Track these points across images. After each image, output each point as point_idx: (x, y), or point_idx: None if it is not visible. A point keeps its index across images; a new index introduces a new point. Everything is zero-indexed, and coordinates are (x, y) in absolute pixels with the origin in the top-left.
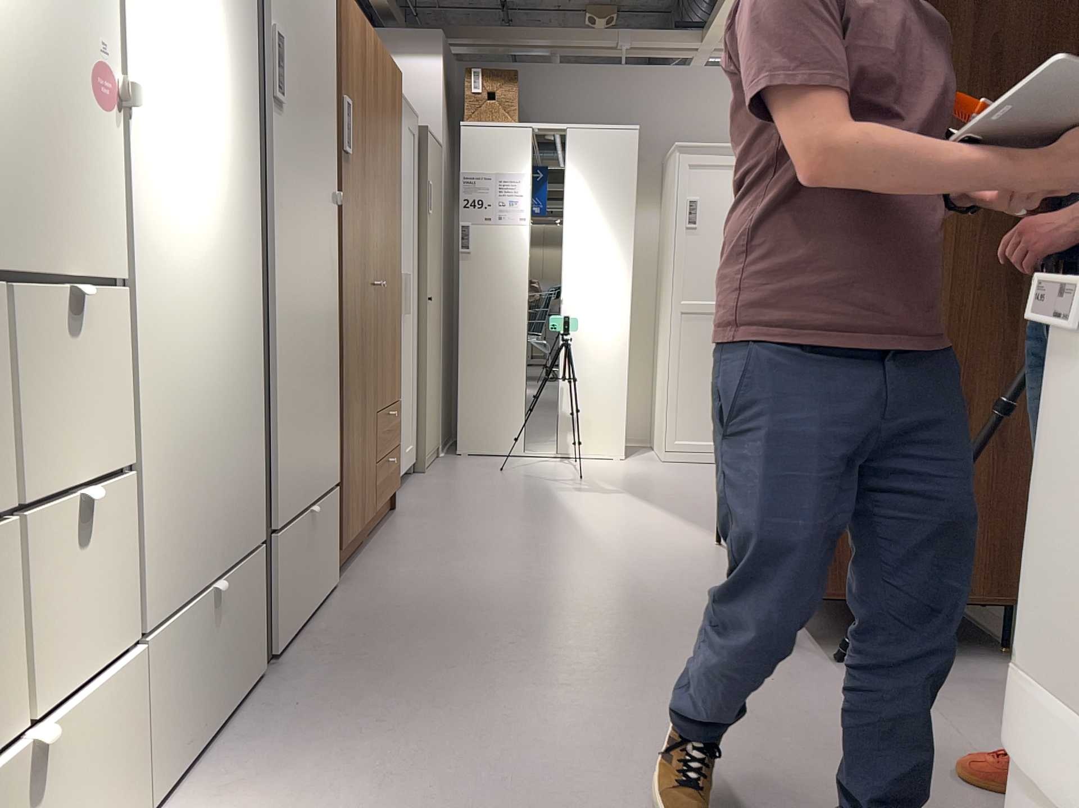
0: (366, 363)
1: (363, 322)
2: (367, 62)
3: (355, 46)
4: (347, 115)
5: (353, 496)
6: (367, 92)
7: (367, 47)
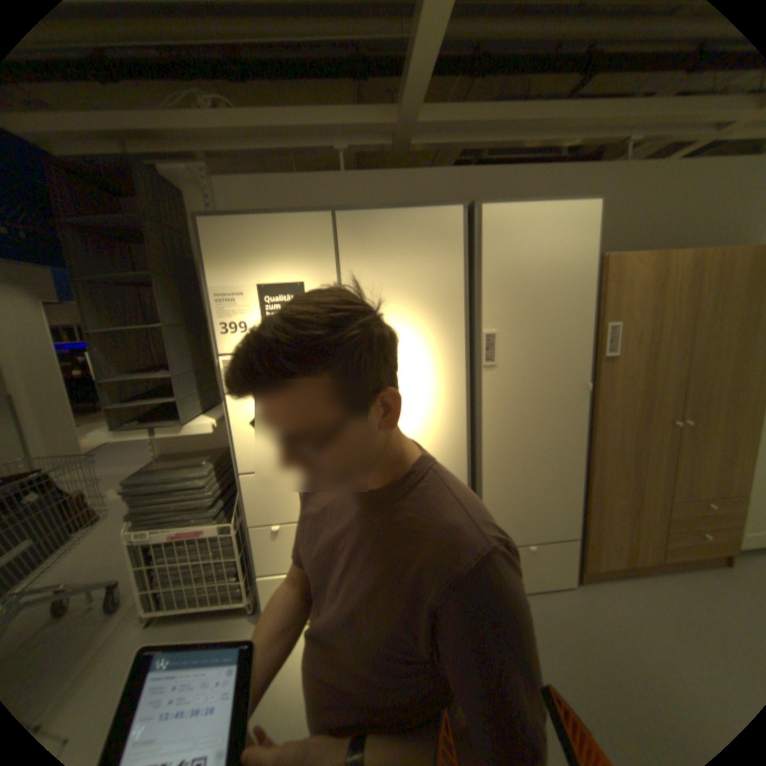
0: (650, 475)
1: (645, 451)
2: (672, 279)
3: (641, 281)
4: (611, 334)
5: (611, 549)
6: (670, 300)
7: (673, 268)
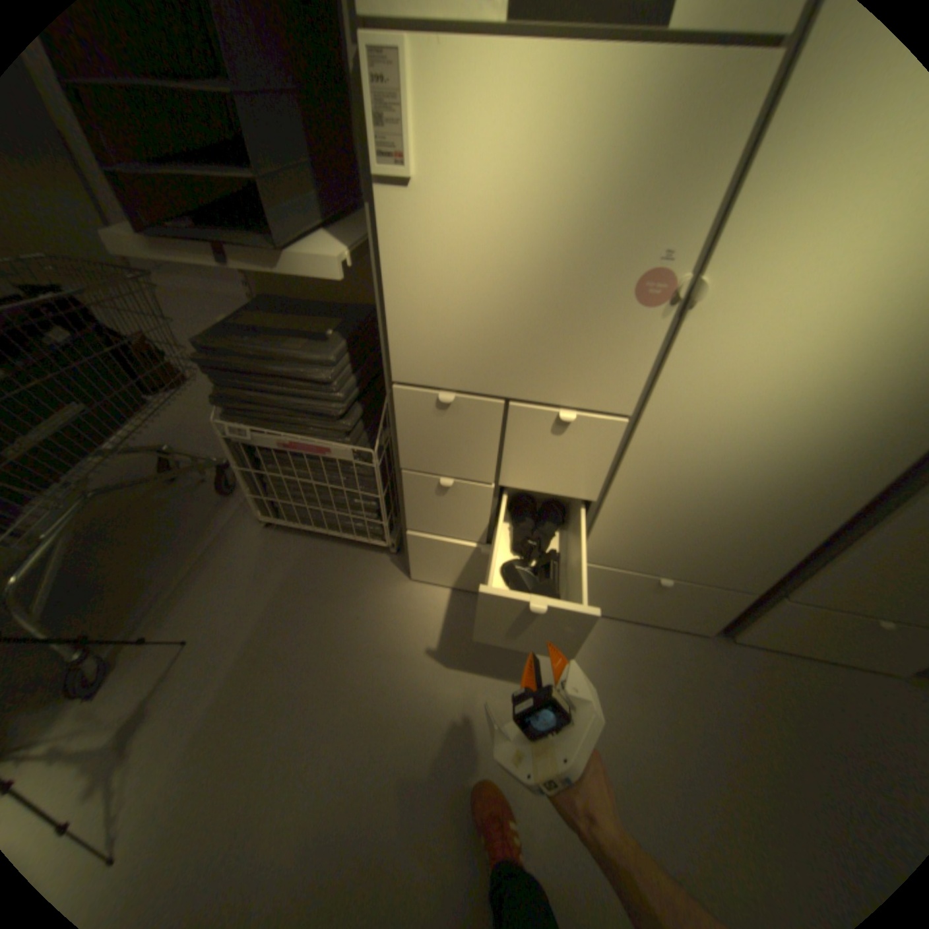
0: None
1: None
2: None
3: None
4: None
5: None
6: None
7: None
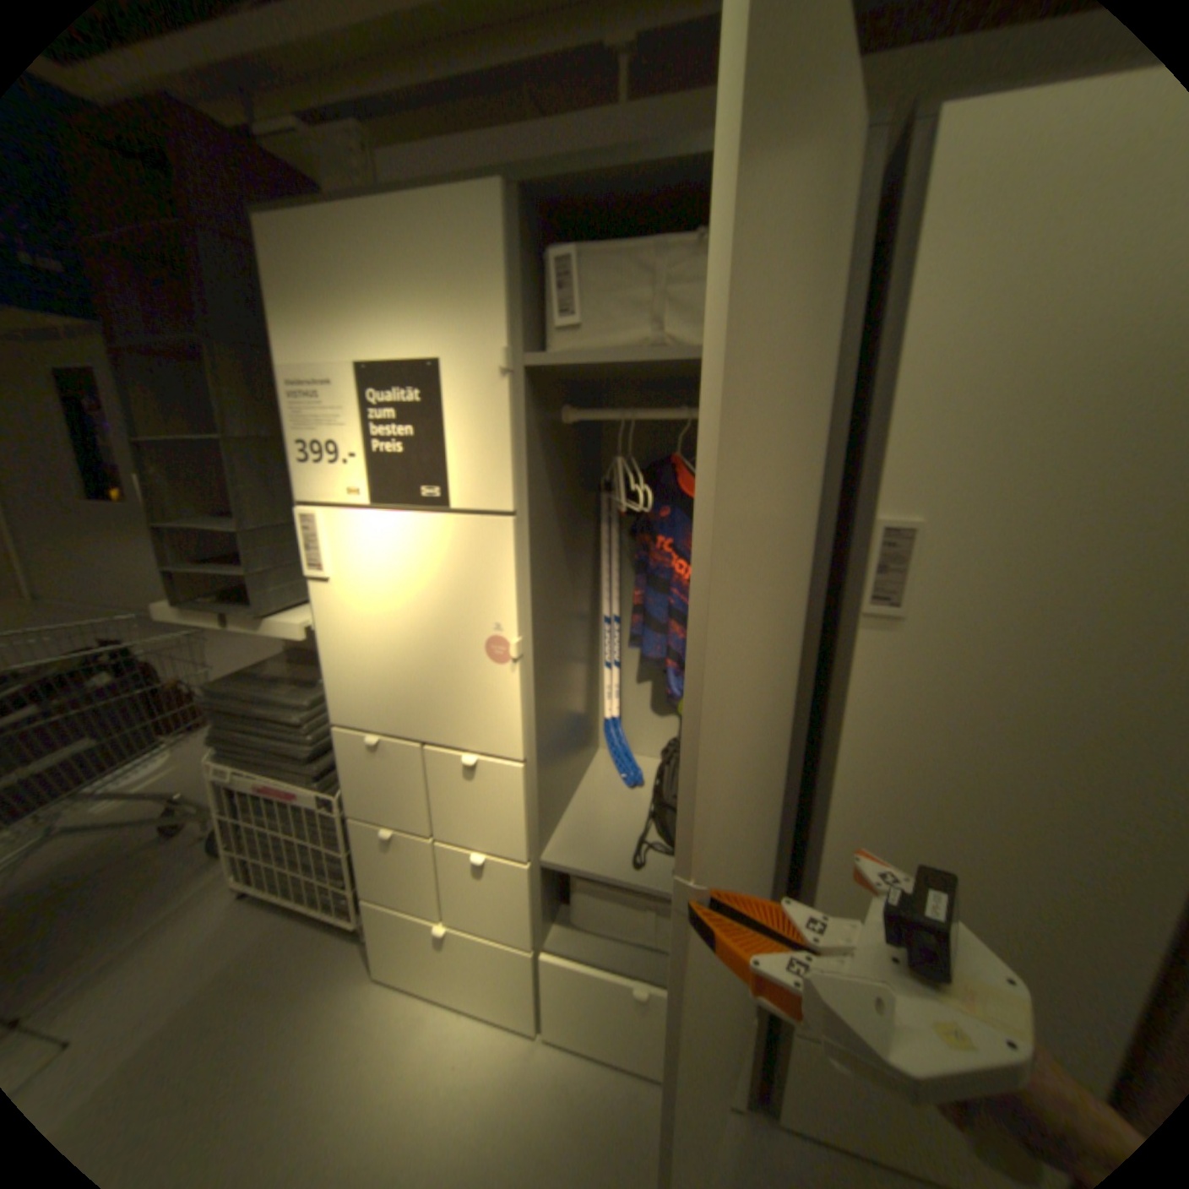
0: None
1: None
2: None
3: None
4: None
5: None
6: None
7: None
